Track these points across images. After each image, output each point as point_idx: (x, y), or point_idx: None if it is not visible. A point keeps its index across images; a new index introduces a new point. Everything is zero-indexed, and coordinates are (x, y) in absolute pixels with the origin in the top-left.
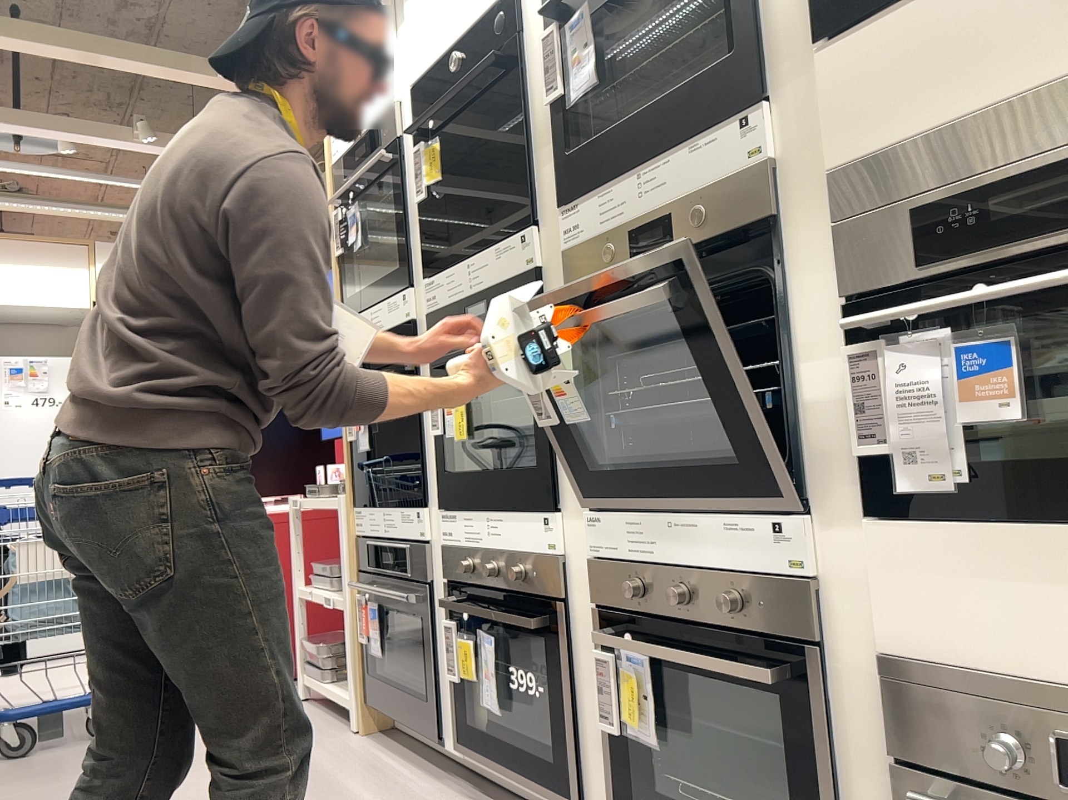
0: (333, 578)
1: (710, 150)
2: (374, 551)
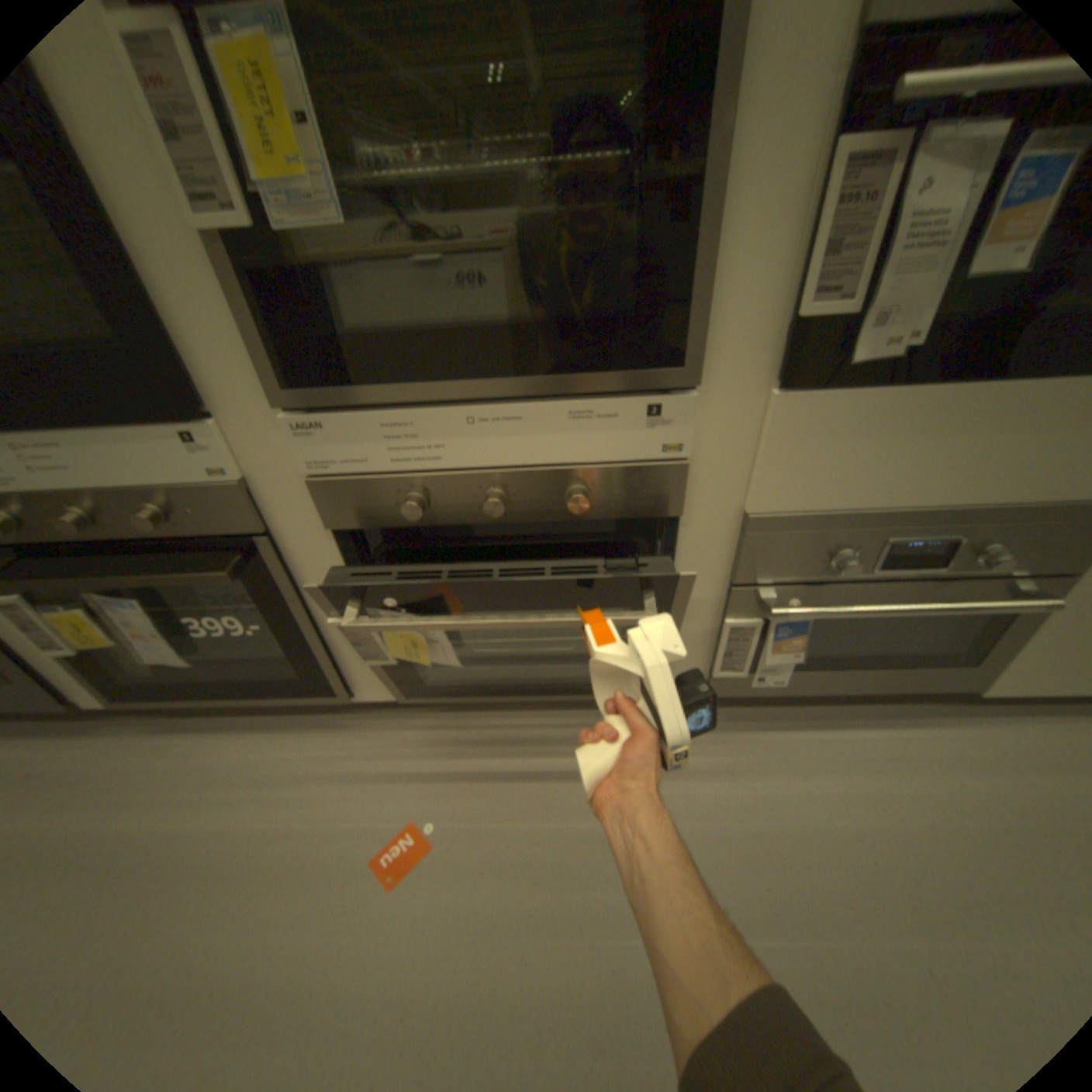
0: None
1: None
2: None
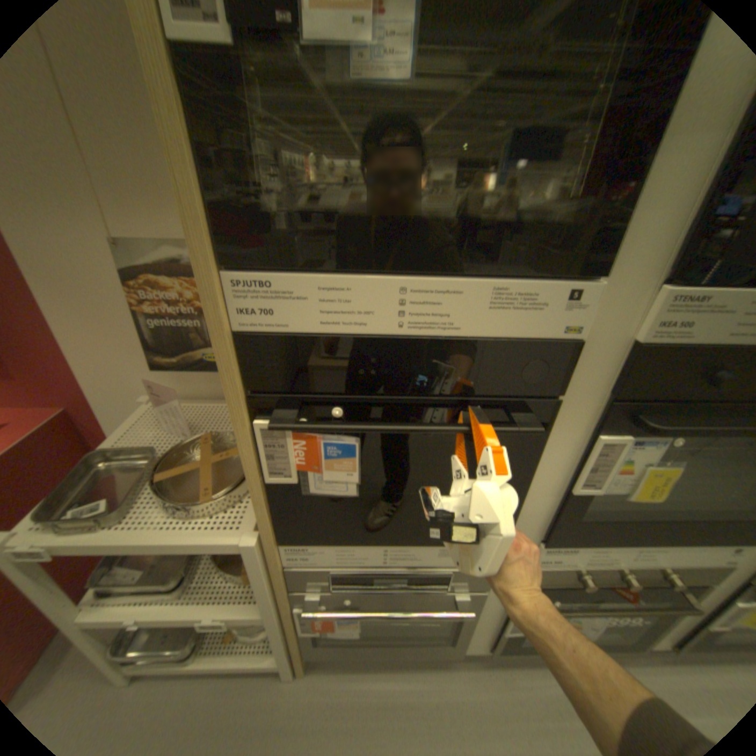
0: (176, 589)
1: None
2: (350, 577)
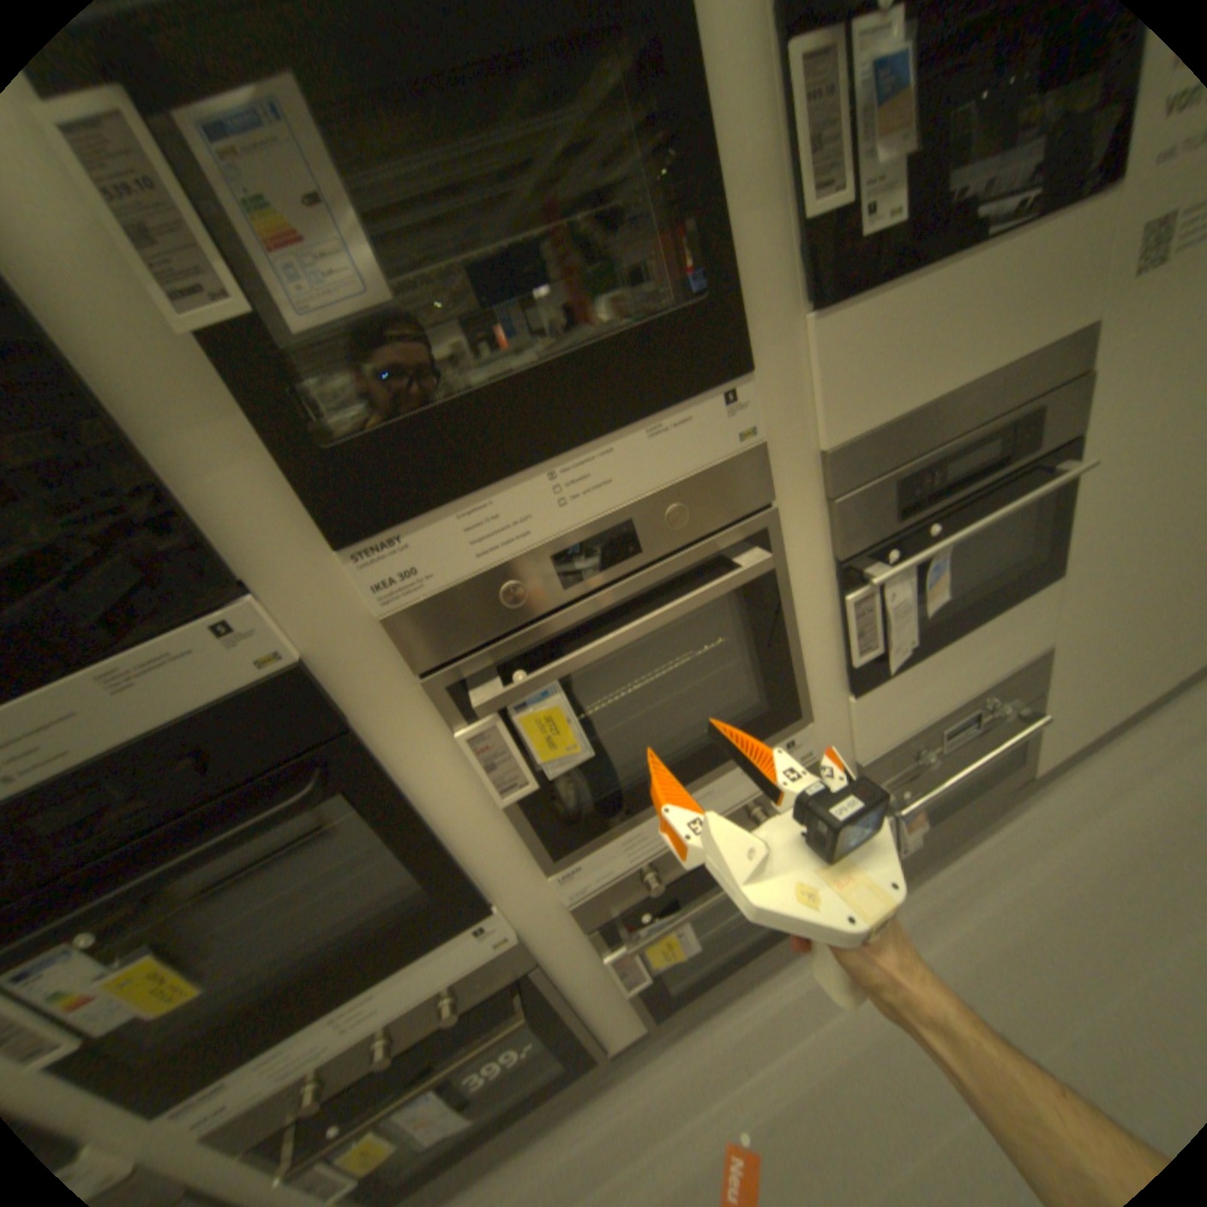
0: None
1: (683, 432)
2: None
